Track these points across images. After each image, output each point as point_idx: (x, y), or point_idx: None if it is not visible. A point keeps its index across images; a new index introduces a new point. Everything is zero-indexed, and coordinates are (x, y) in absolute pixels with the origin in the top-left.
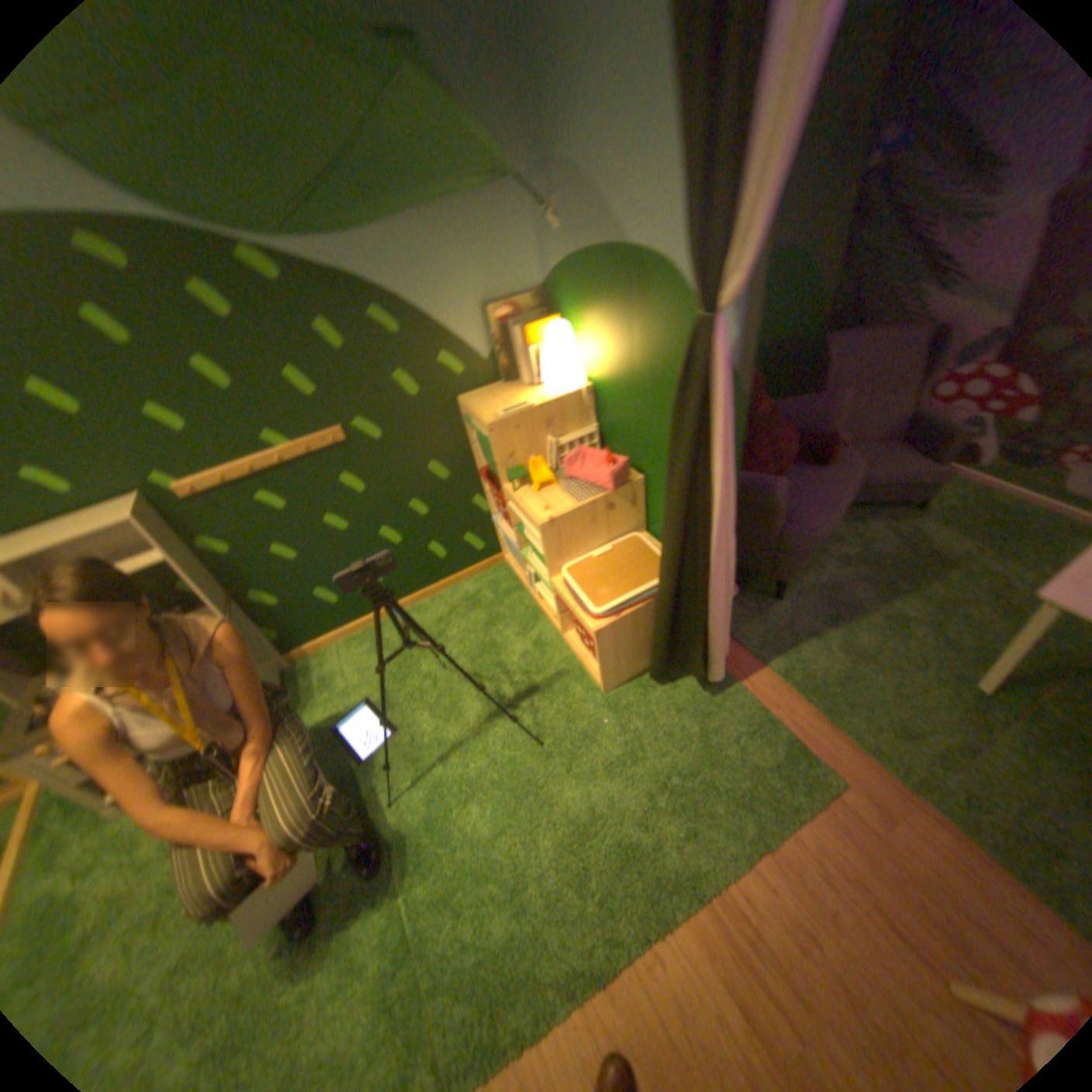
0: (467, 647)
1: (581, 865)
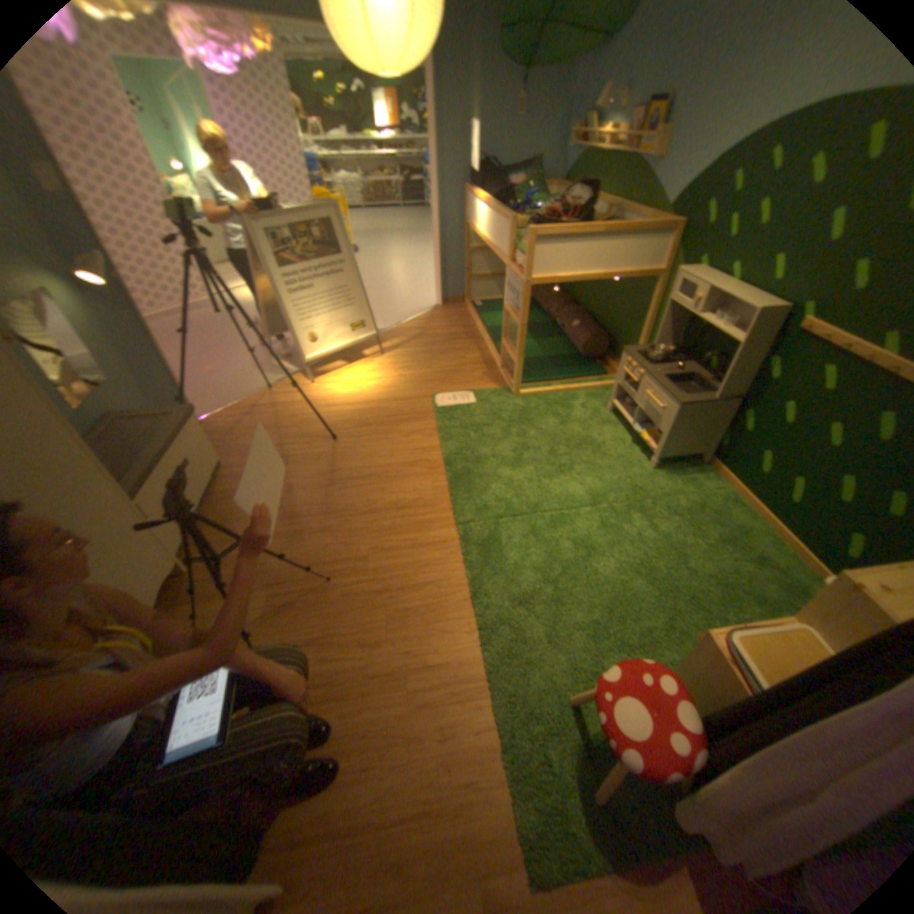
0: (730, 577)
1: (530, 609)
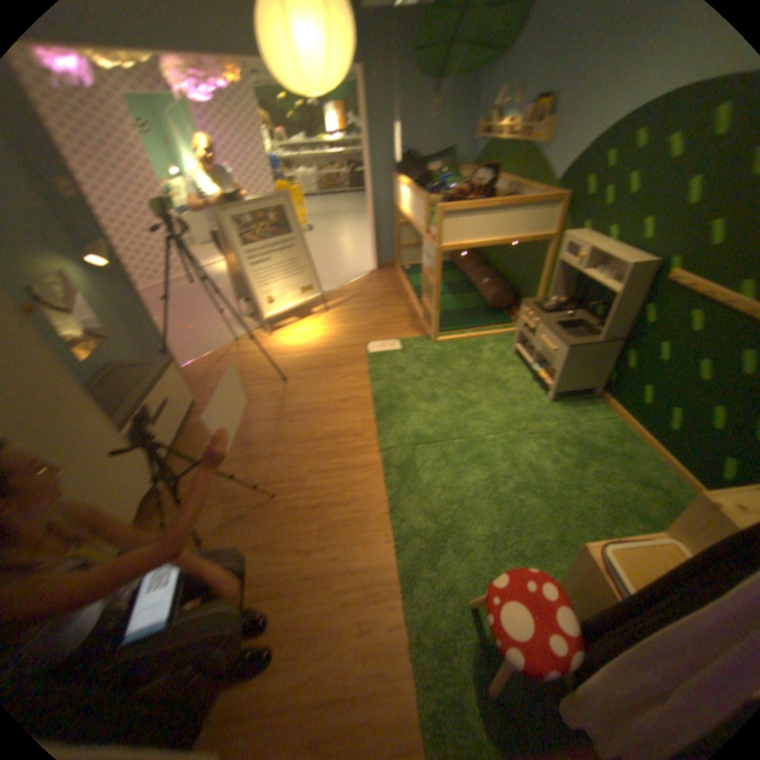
0: (617, 497)
1: (438, 523)
